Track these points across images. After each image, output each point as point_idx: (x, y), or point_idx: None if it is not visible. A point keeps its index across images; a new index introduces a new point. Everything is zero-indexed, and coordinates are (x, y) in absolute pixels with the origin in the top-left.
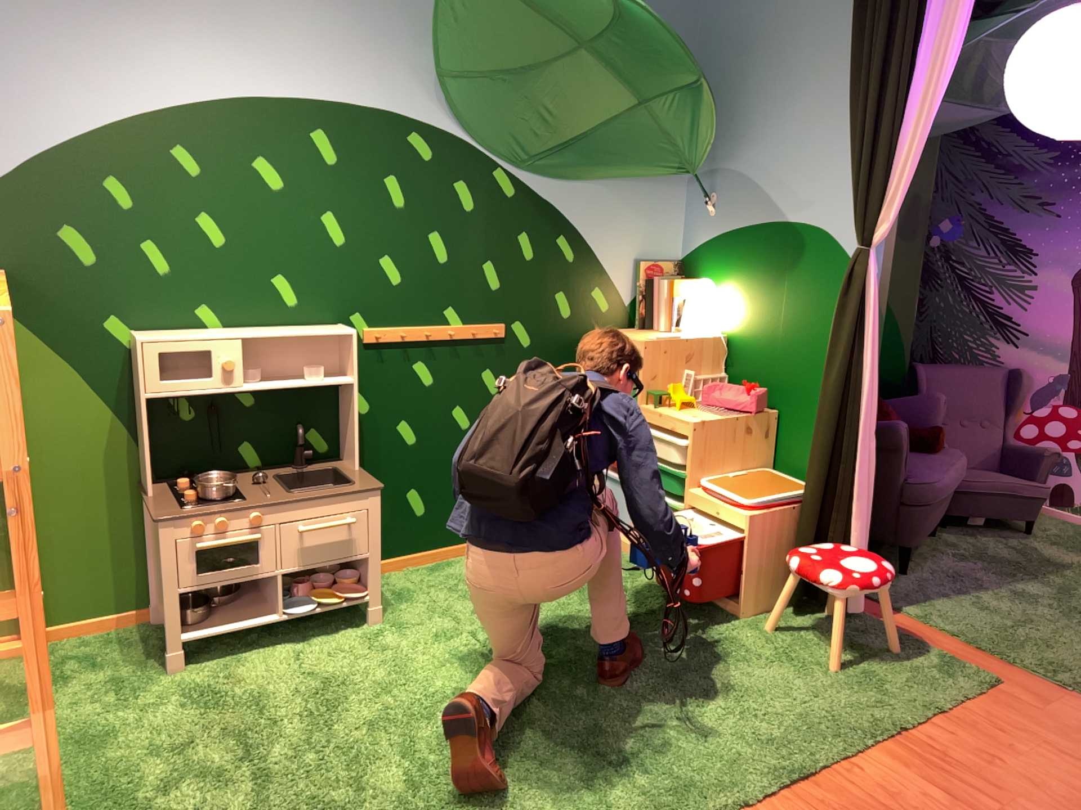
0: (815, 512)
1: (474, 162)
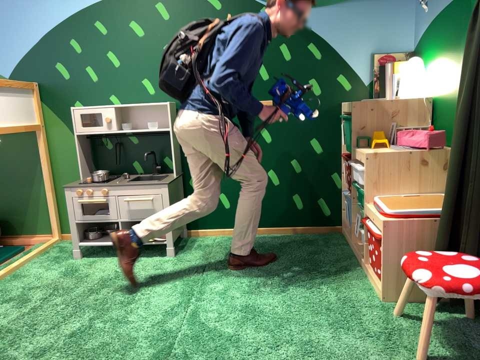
0: (449, 227)
1: (246, 3)
